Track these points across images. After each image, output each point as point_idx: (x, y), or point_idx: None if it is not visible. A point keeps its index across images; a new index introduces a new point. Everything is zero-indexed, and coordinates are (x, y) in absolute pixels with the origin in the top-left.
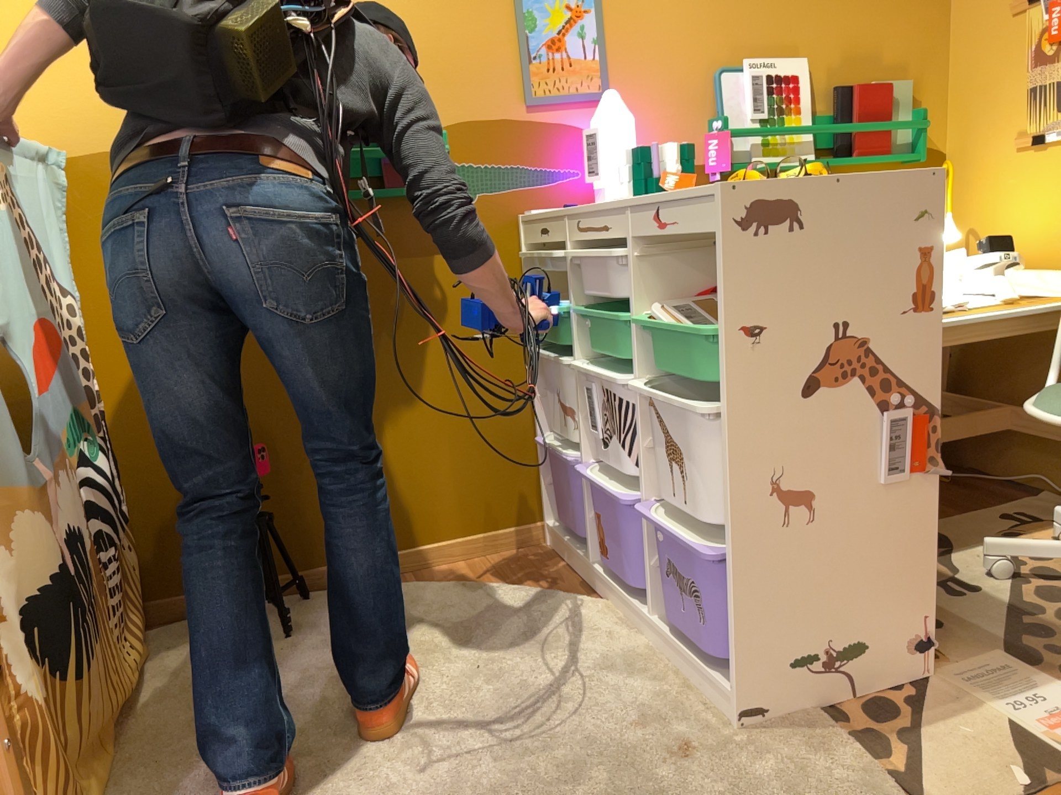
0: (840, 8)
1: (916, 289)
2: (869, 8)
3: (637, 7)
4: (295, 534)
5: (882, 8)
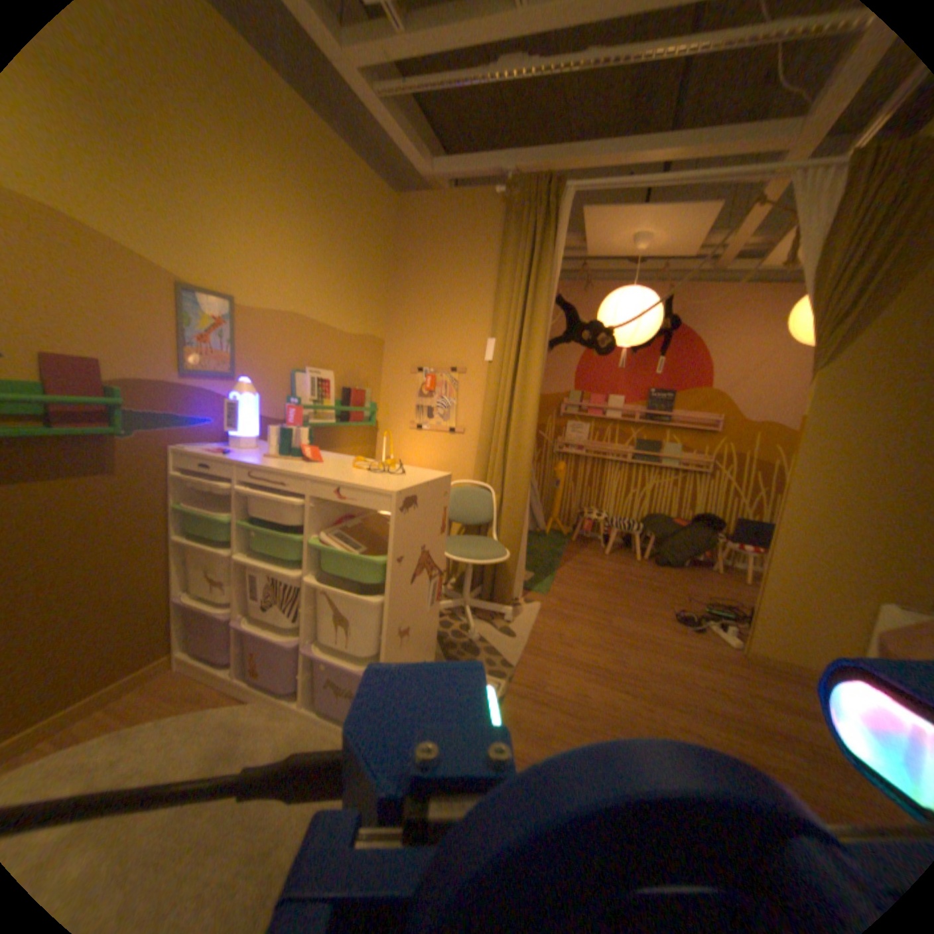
0: (347, 350)
1: (444, 524)
2: (357, 353)
3: (255, 327)
4: None
5: (362, 354)
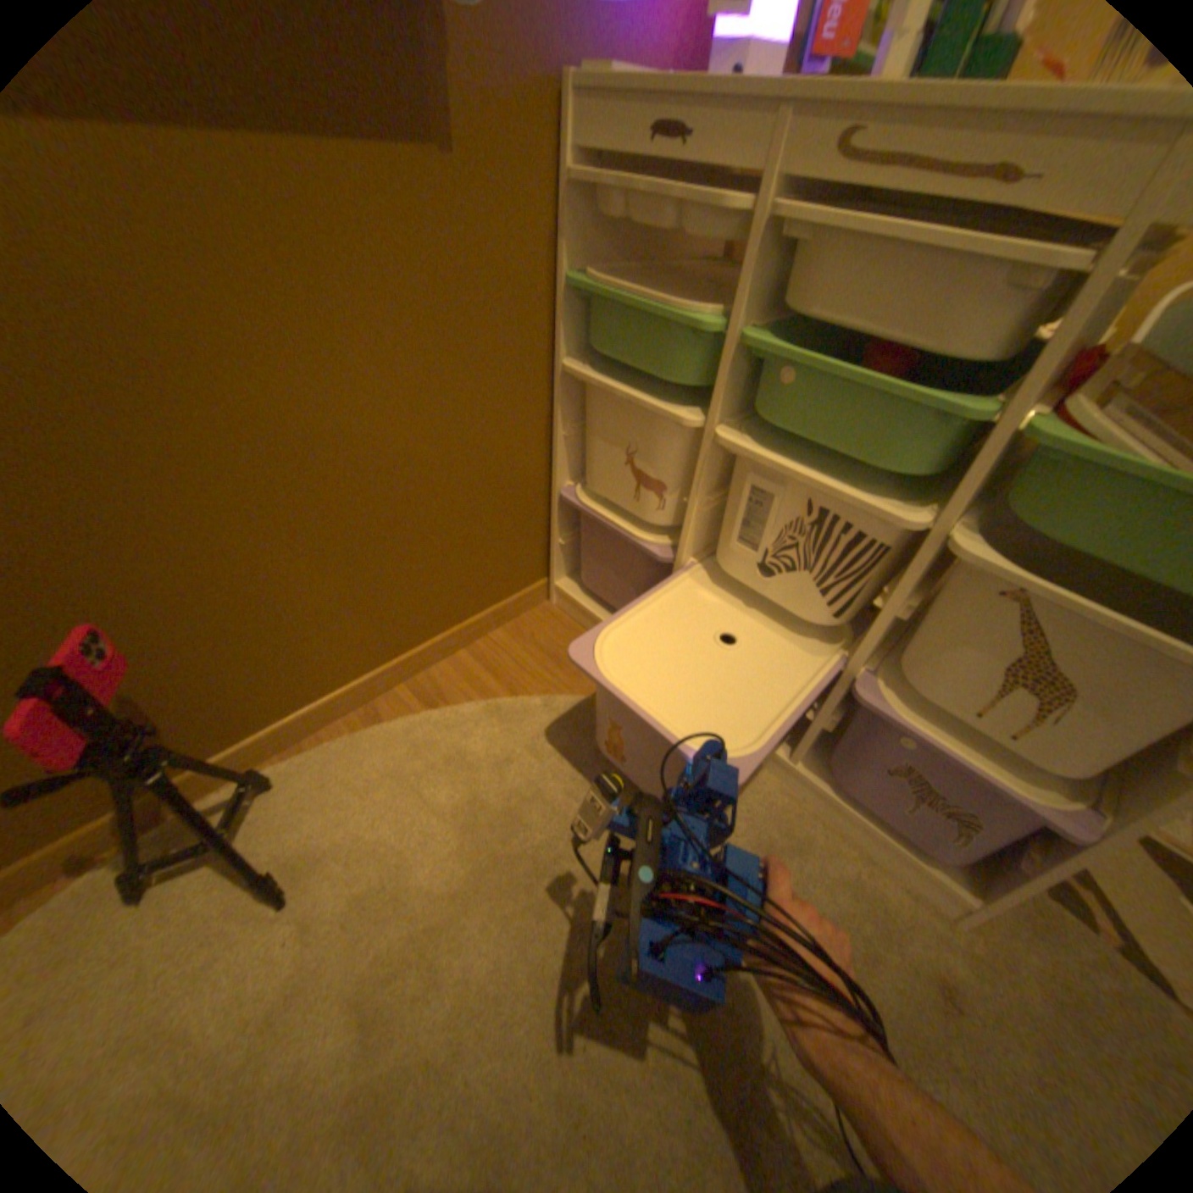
0: None
1: None
2: None
3: None
4: (216, 708)
5: None
